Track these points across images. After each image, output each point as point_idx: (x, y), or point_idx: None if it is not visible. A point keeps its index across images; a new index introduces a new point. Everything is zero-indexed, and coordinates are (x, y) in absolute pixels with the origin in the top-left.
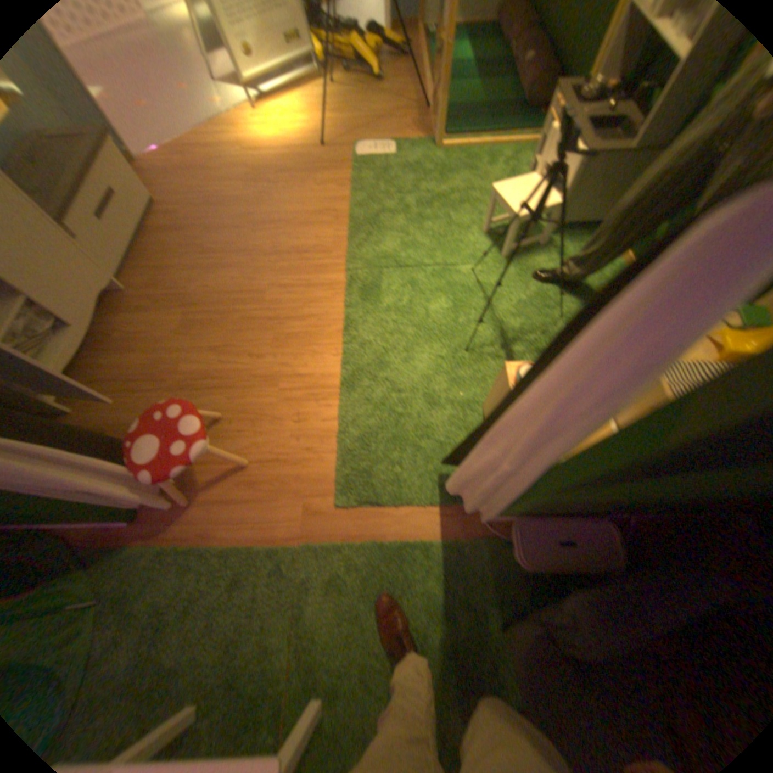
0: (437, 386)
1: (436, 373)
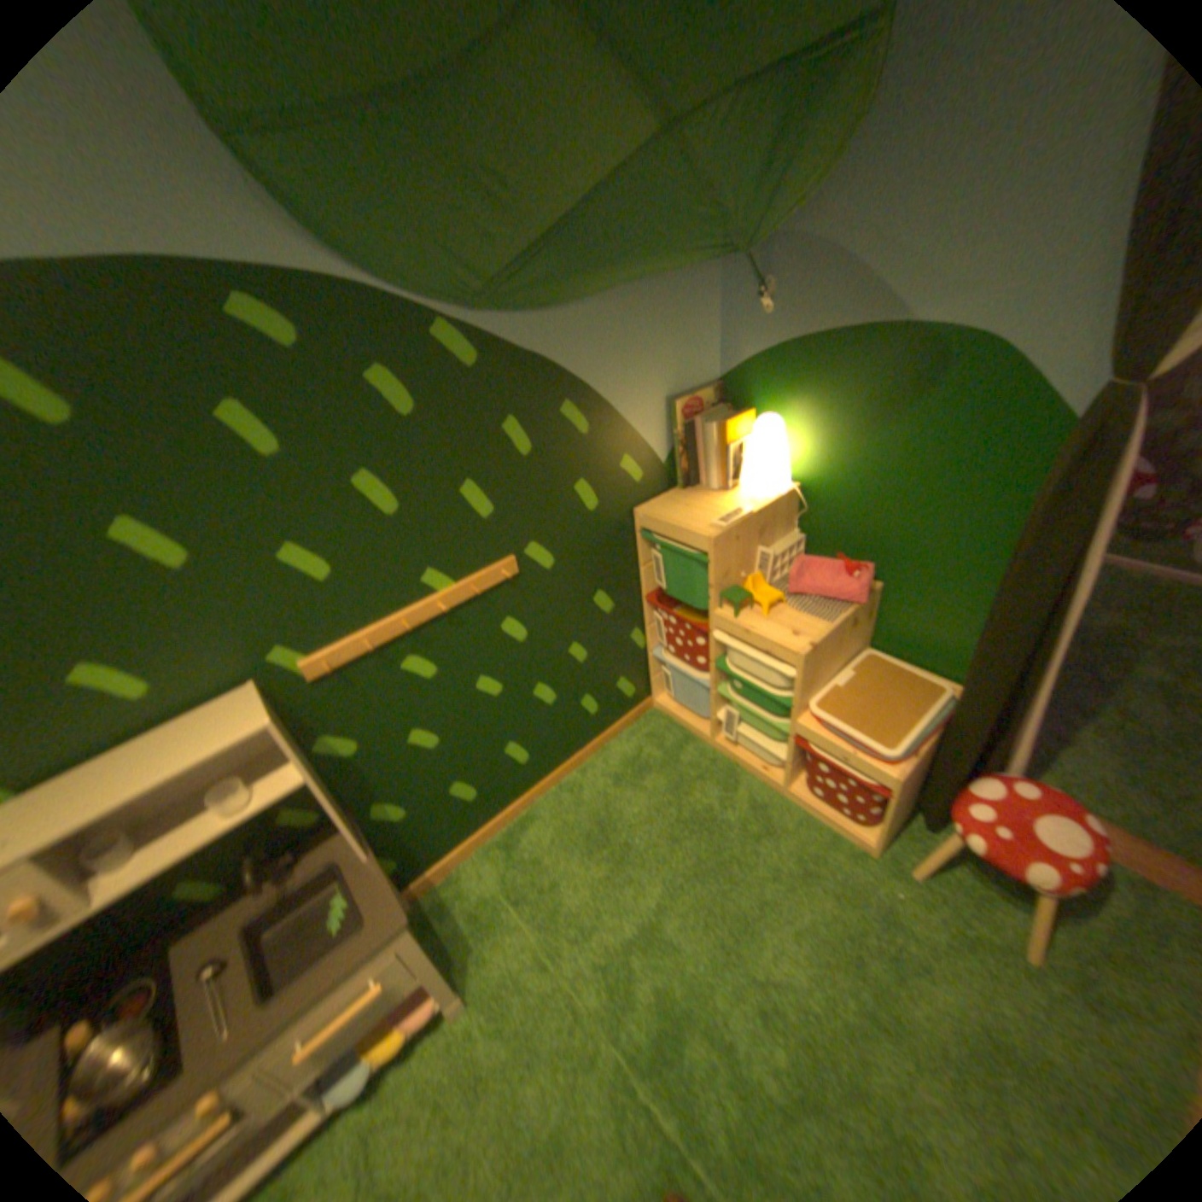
0: (927, 936)
1: (914, 956)
